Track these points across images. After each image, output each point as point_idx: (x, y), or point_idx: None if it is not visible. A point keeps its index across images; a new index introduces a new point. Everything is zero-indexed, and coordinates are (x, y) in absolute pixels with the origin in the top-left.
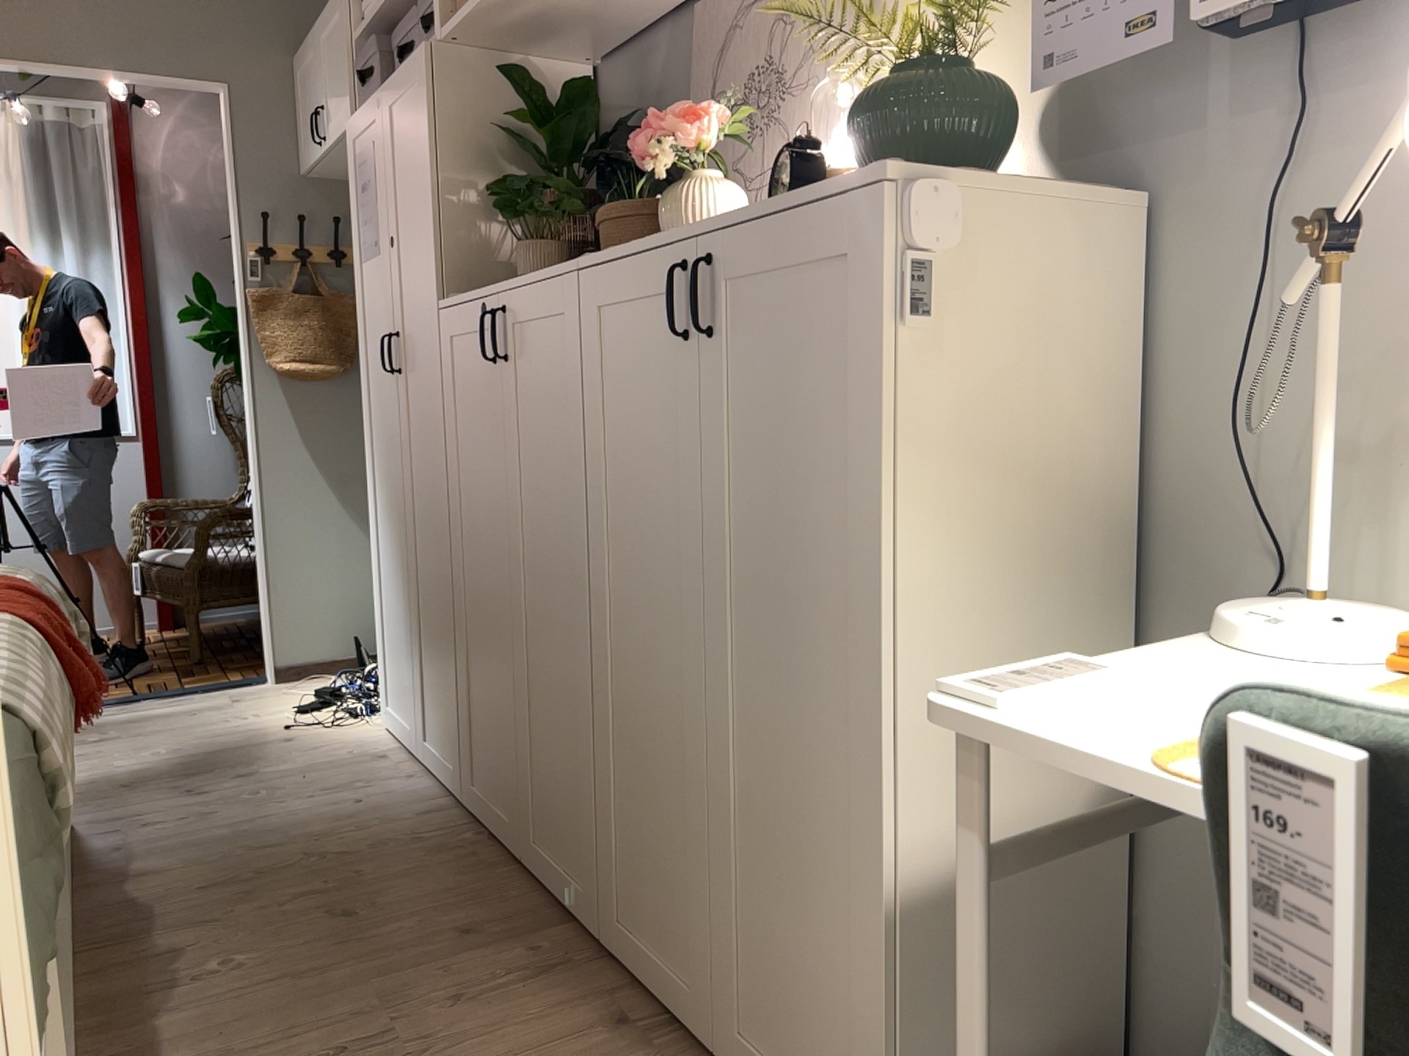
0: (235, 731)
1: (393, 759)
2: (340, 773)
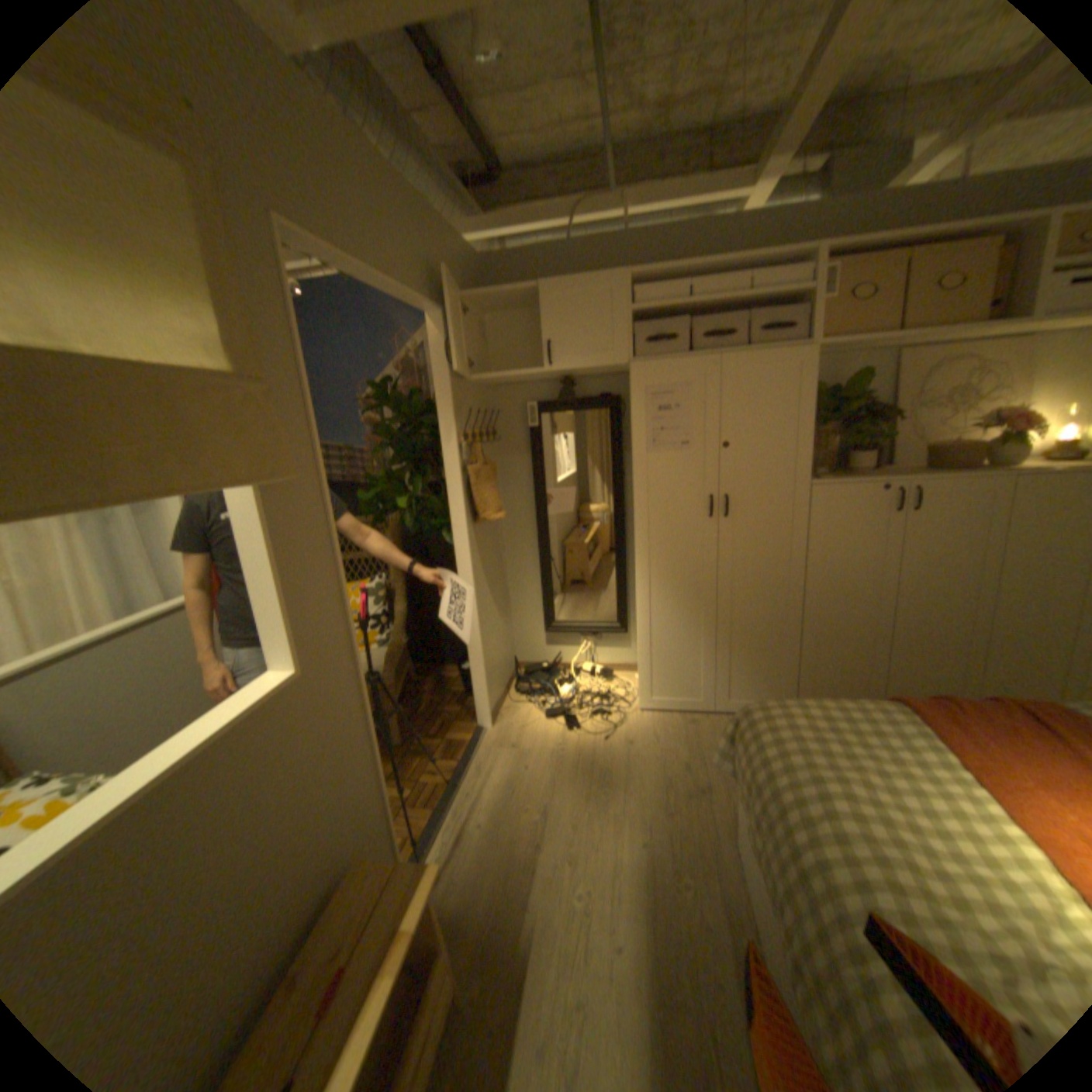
0: (588, 758)
1: (697, 720)
2: (709, 739)
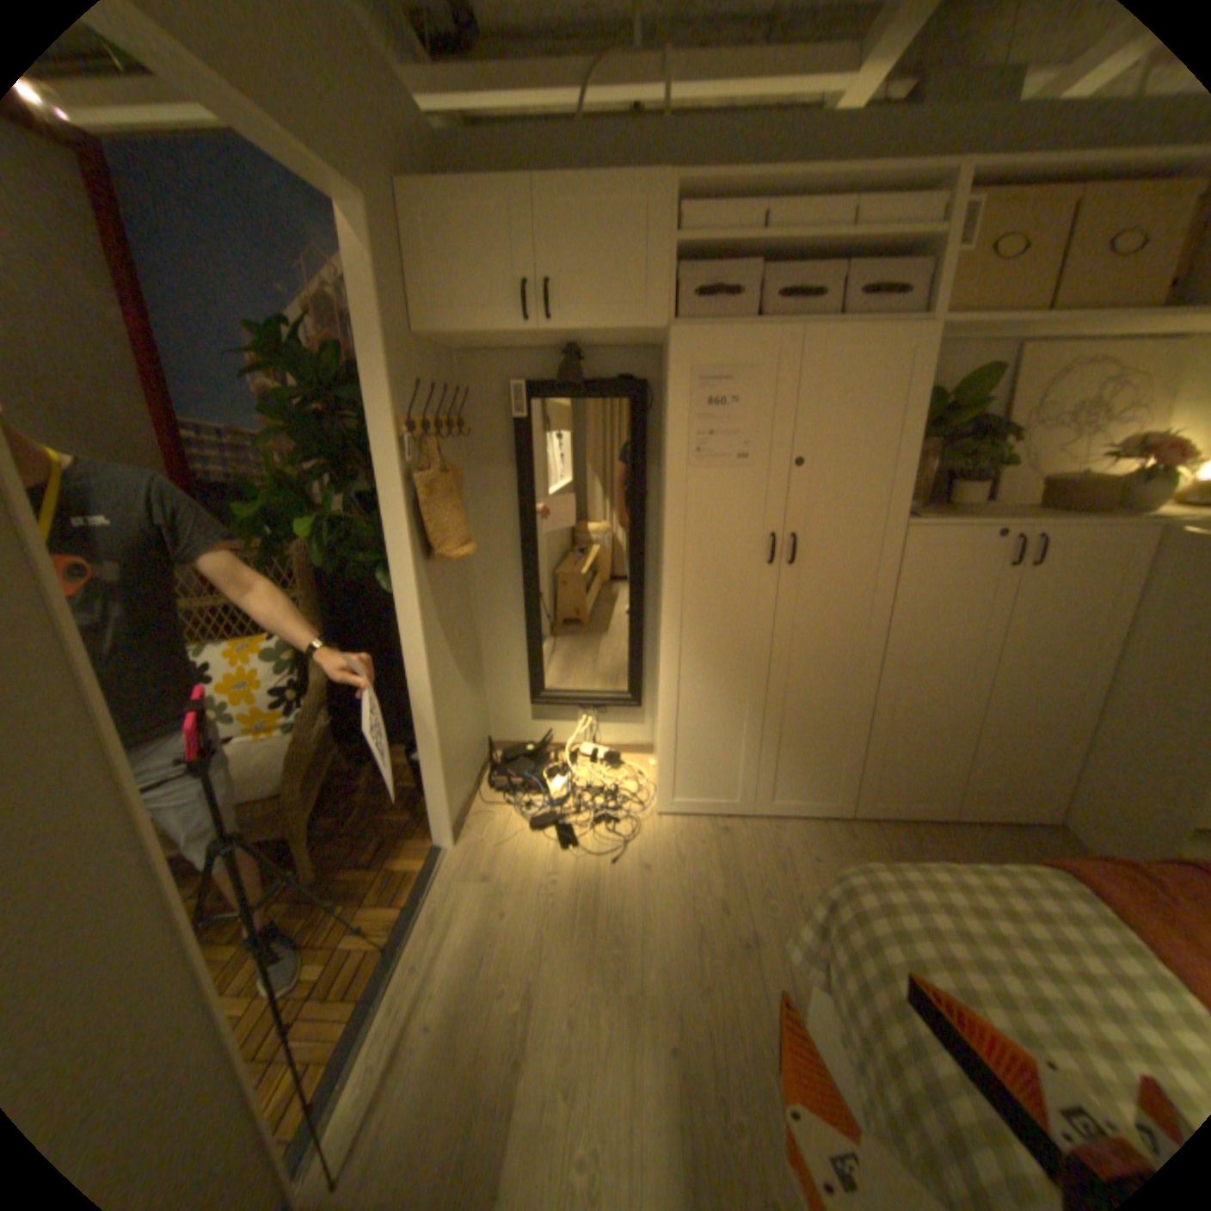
0: (590, 895)
1: (733, 827)
2: (750, 857)
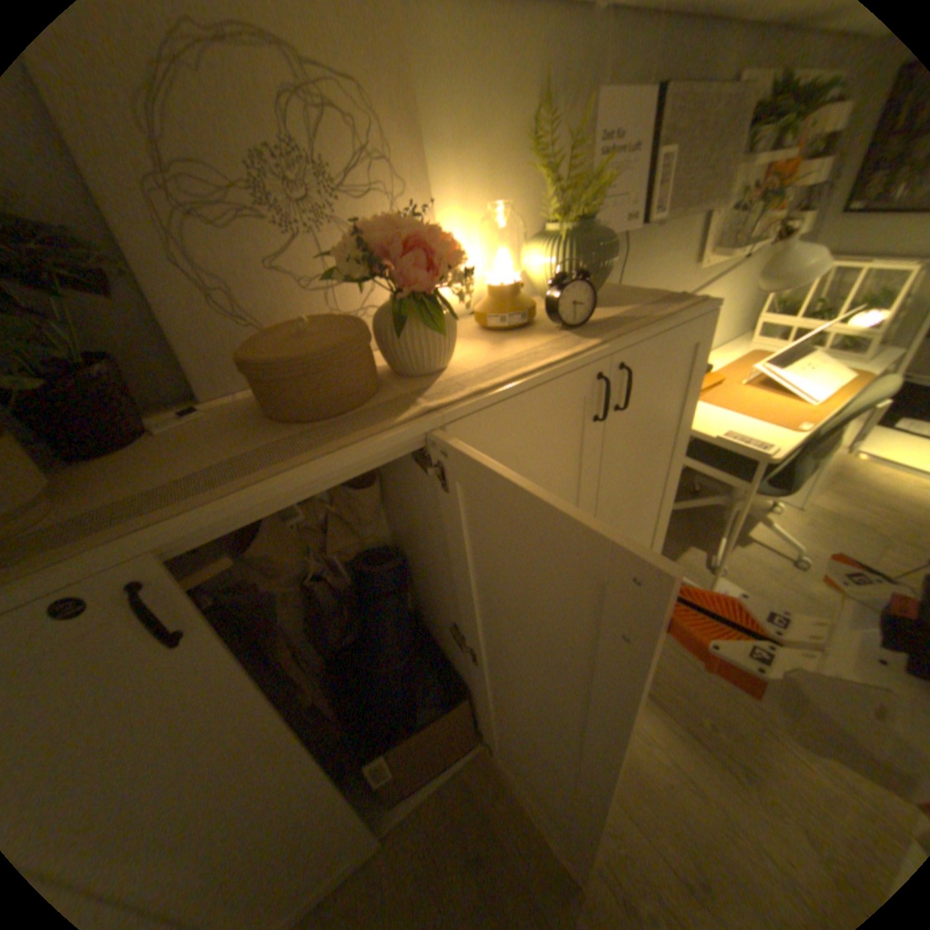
0: None
1: None
2: None
